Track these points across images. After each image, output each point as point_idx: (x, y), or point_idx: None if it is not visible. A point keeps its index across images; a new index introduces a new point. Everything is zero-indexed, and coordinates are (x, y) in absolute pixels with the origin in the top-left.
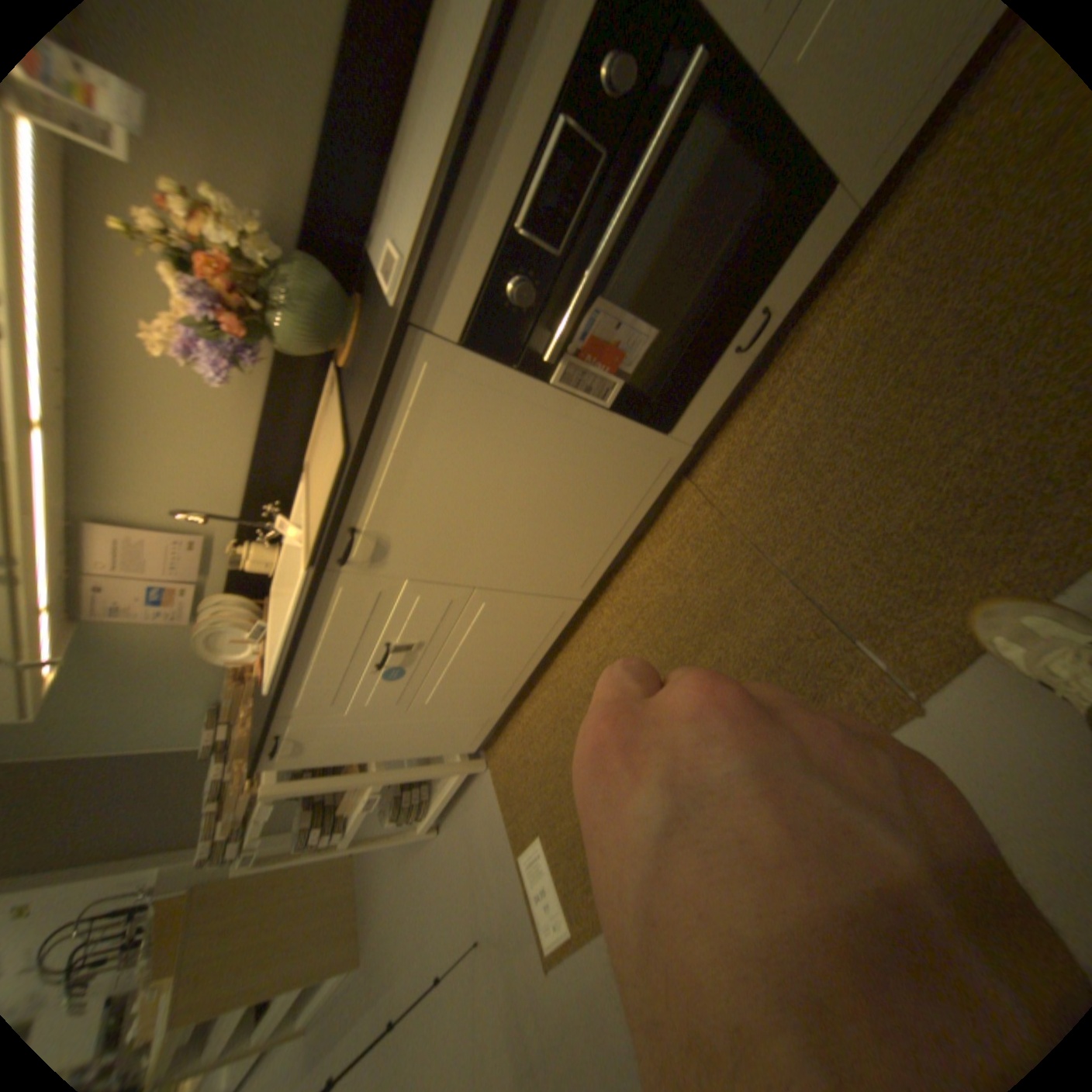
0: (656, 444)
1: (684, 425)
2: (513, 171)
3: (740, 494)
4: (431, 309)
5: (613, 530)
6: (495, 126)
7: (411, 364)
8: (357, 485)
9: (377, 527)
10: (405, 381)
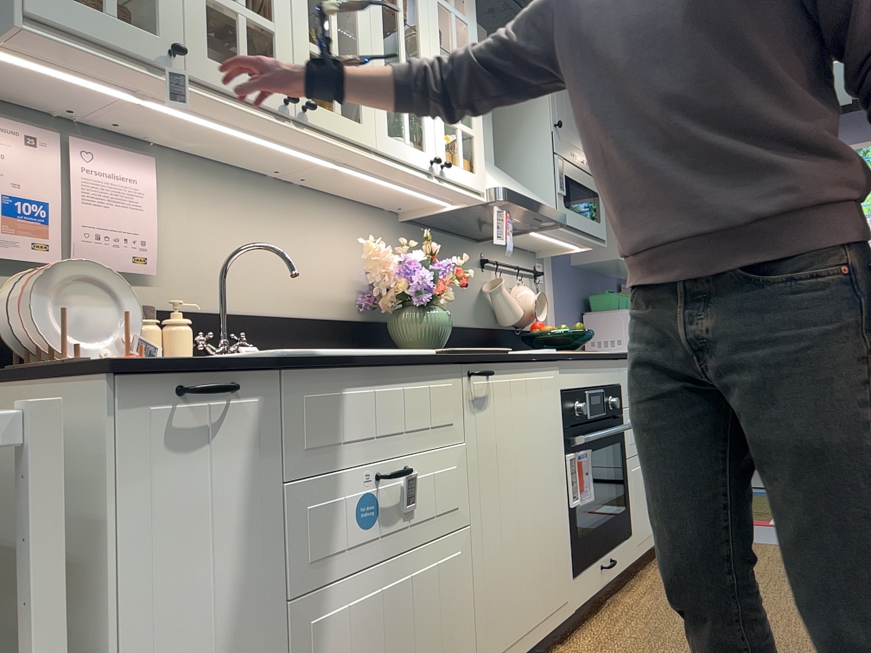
0: (569, 573)
1: (578, 582)
2: (592, 379)
3: (621, 652)
4: (564, 367)
5: (530, 620)
6: (595, 365)
7: (551, 367)
8: (511, 360)
9: (492, 389)
10: (547, 368)
